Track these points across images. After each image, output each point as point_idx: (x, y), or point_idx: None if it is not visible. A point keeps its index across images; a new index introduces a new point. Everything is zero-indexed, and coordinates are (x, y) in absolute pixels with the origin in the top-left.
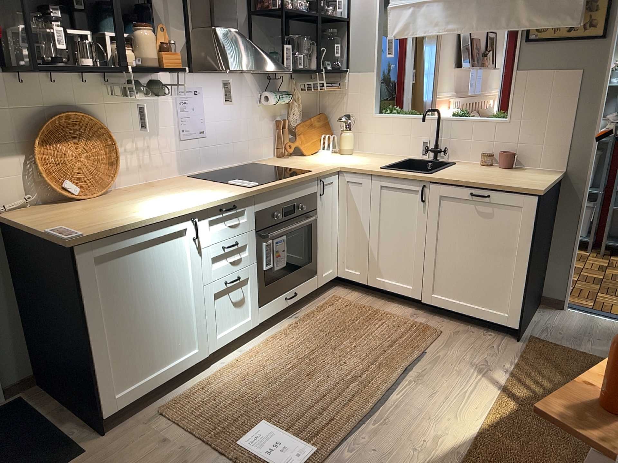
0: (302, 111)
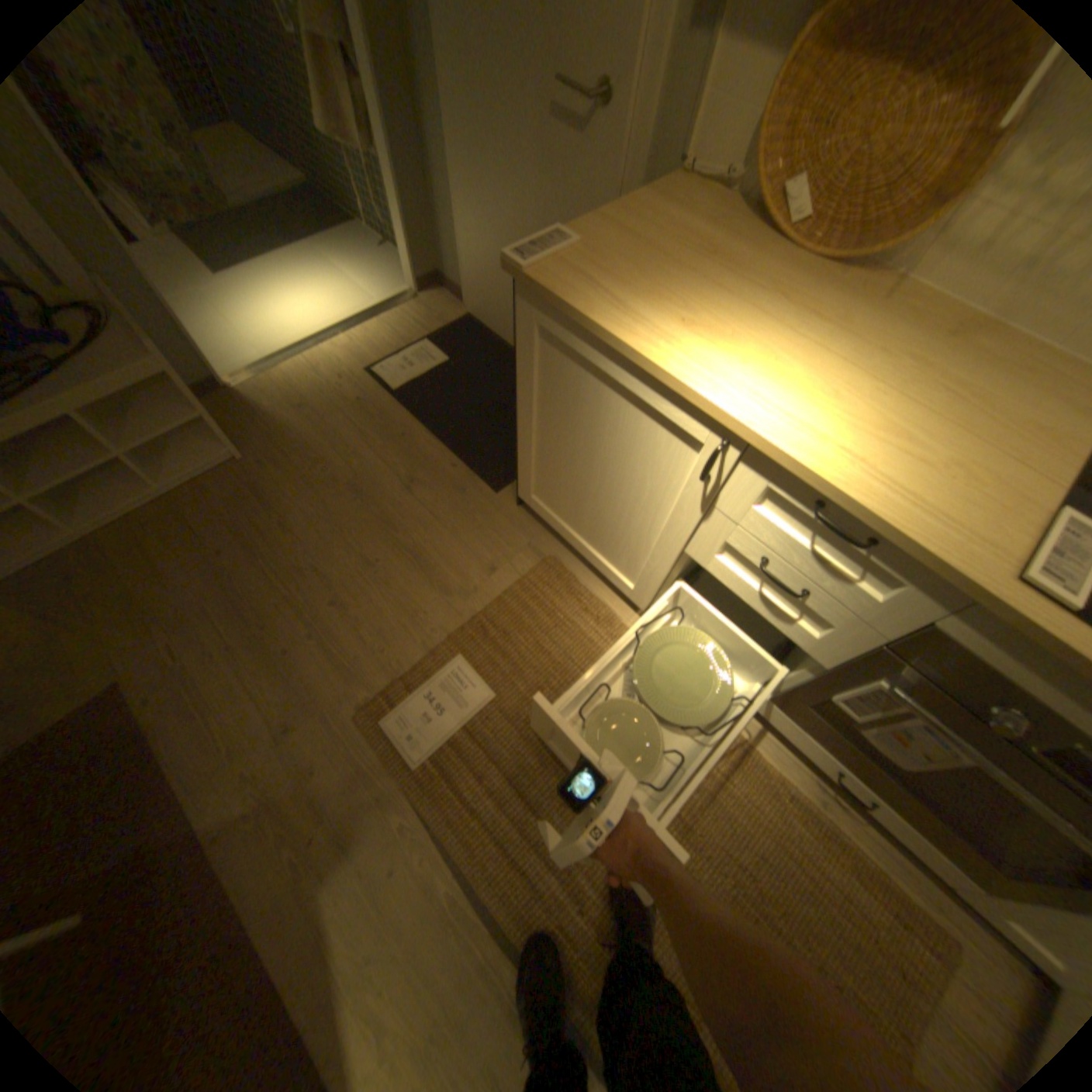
0: None
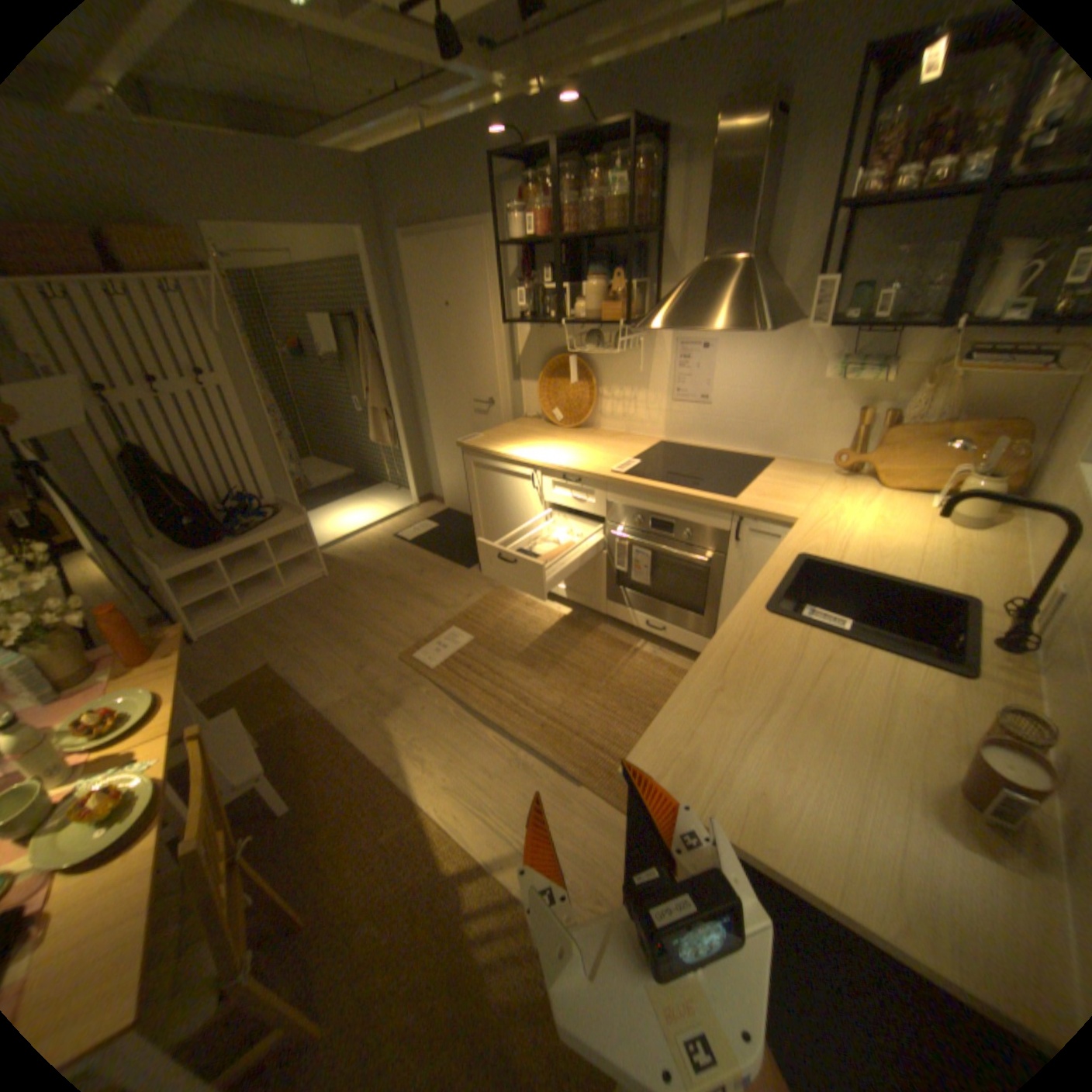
0: (980, 405)
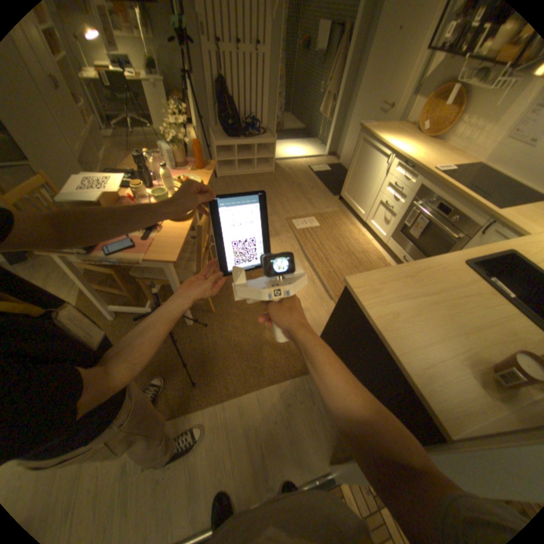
0: None
